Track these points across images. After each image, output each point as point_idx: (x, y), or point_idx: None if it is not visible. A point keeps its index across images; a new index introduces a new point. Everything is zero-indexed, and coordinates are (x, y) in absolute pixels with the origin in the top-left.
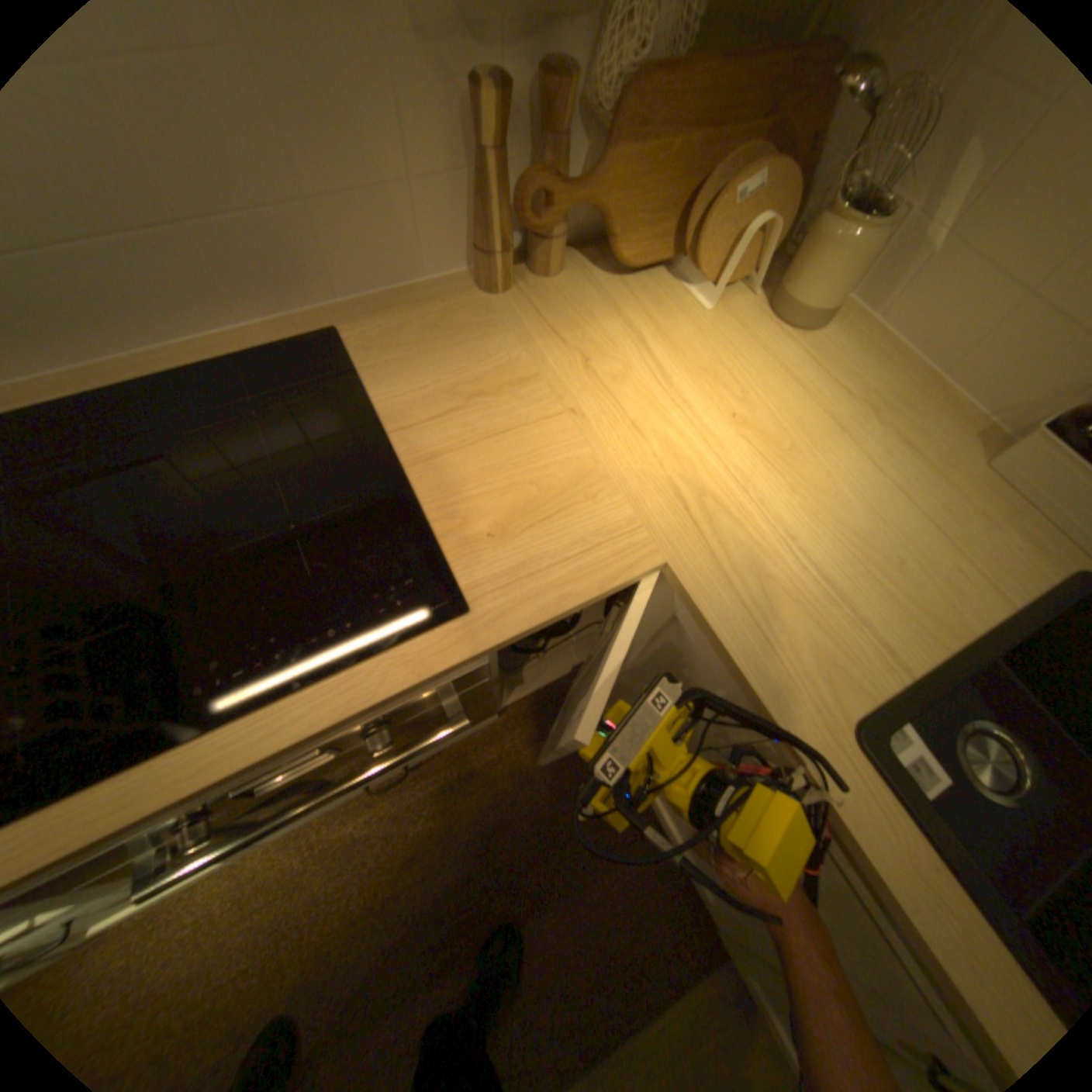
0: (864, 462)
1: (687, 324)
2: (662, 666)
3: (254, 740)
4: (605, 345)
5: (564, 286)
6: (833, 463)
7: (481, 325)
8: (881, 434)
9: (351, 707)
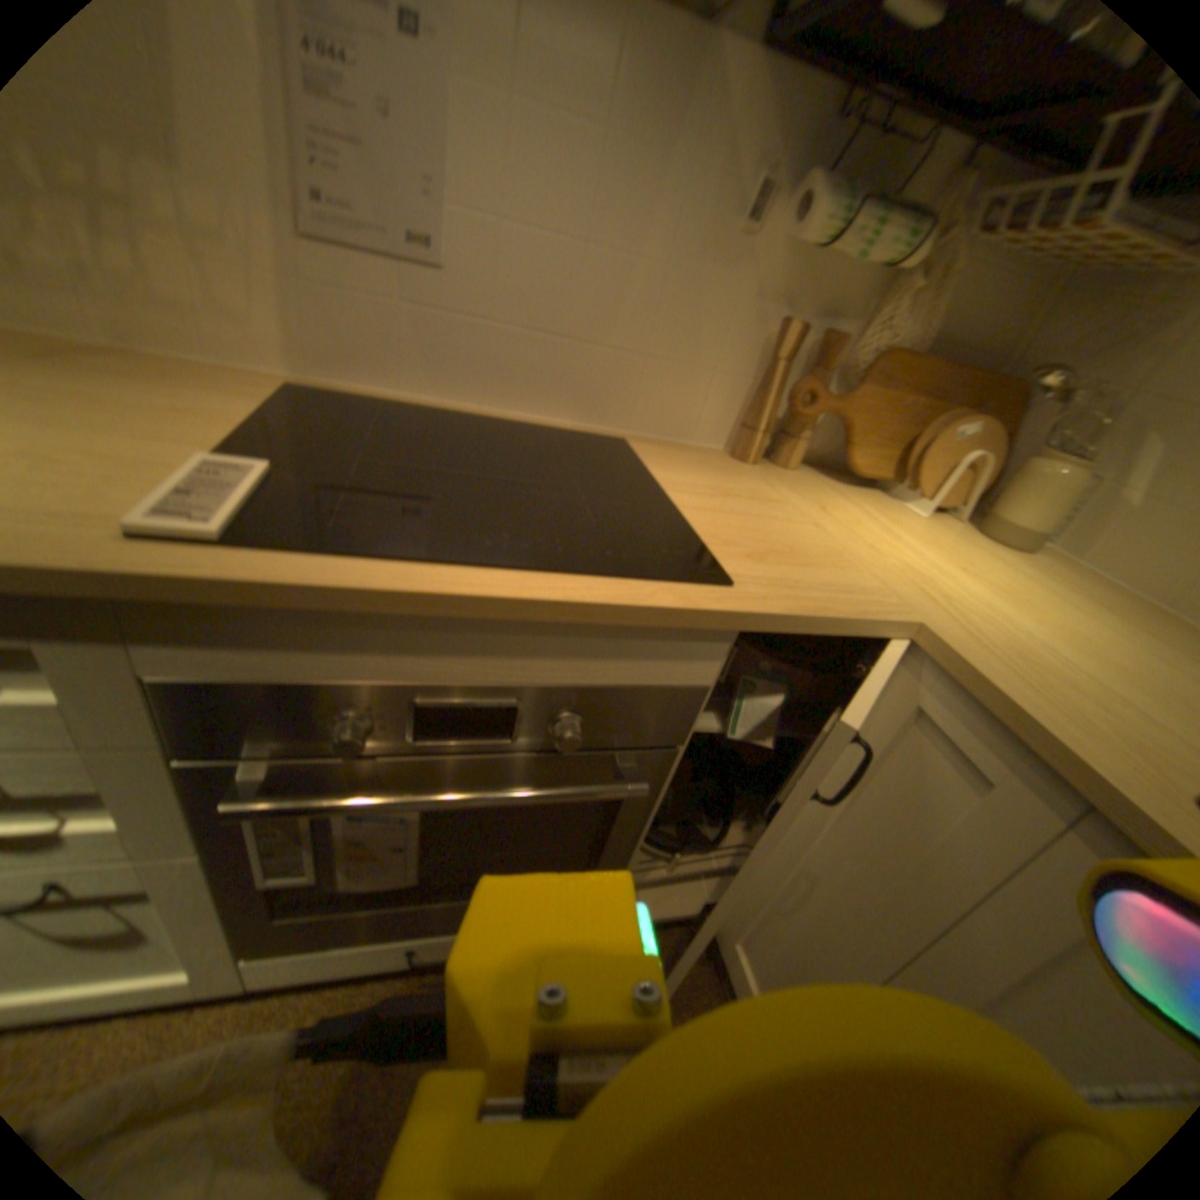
0: (1102, 644)
1: (903, 527)
2: (869, 831)
3: (523, 599)
4: (835, 515)
5: (796, 482)
6: (1069, 634)
7: (731, 478)
8: (1113, 635)
9: (614, 613)
